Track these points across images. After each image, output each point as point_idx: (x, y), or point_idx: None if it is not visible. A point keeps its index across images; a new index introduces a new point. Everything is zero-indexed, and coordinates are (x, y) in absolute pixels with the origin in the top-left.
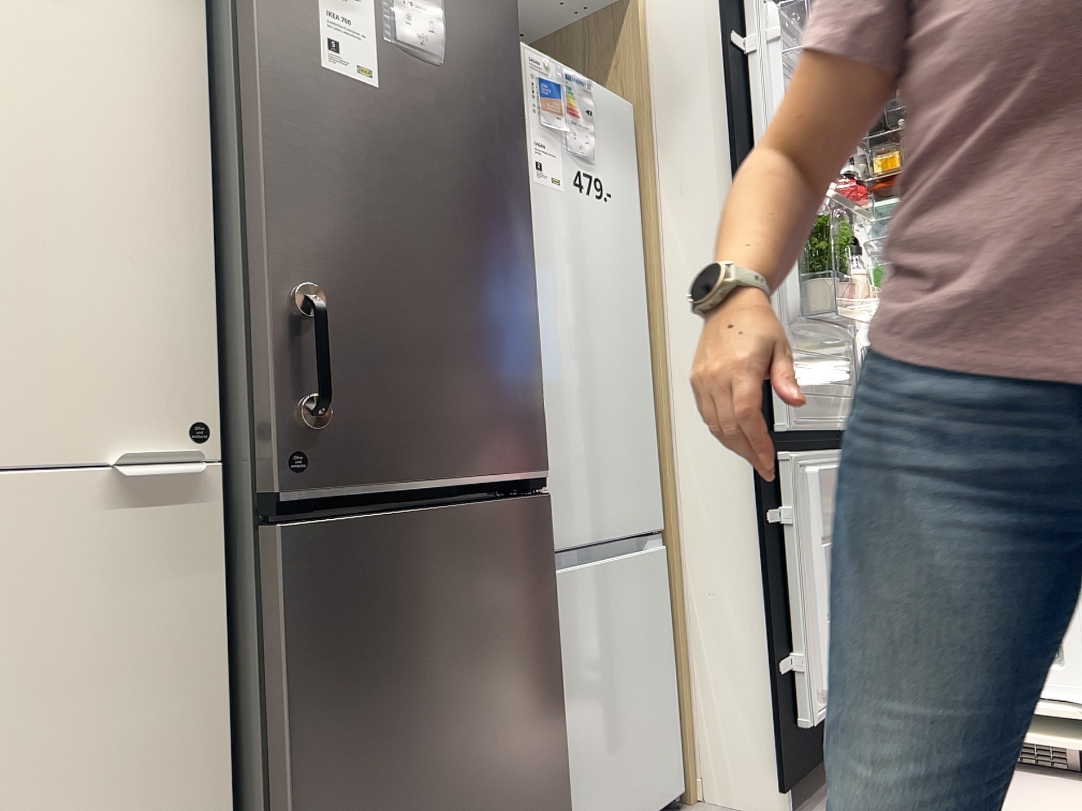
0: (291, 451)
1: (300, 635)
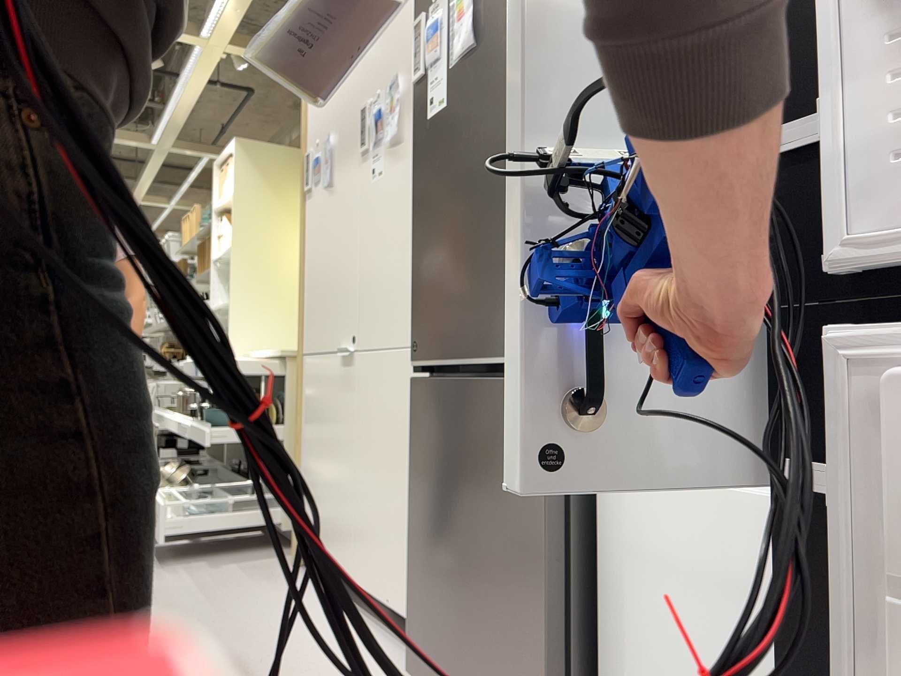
0: (415, 341)
1: (414, 437)
